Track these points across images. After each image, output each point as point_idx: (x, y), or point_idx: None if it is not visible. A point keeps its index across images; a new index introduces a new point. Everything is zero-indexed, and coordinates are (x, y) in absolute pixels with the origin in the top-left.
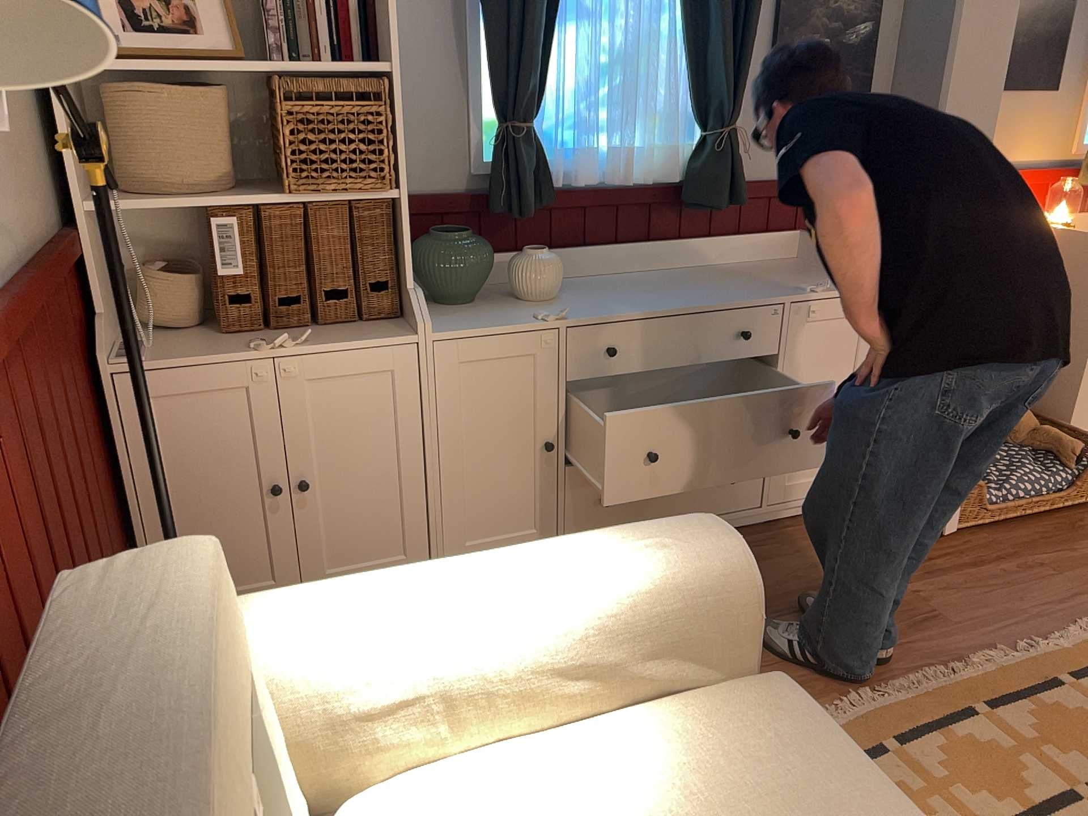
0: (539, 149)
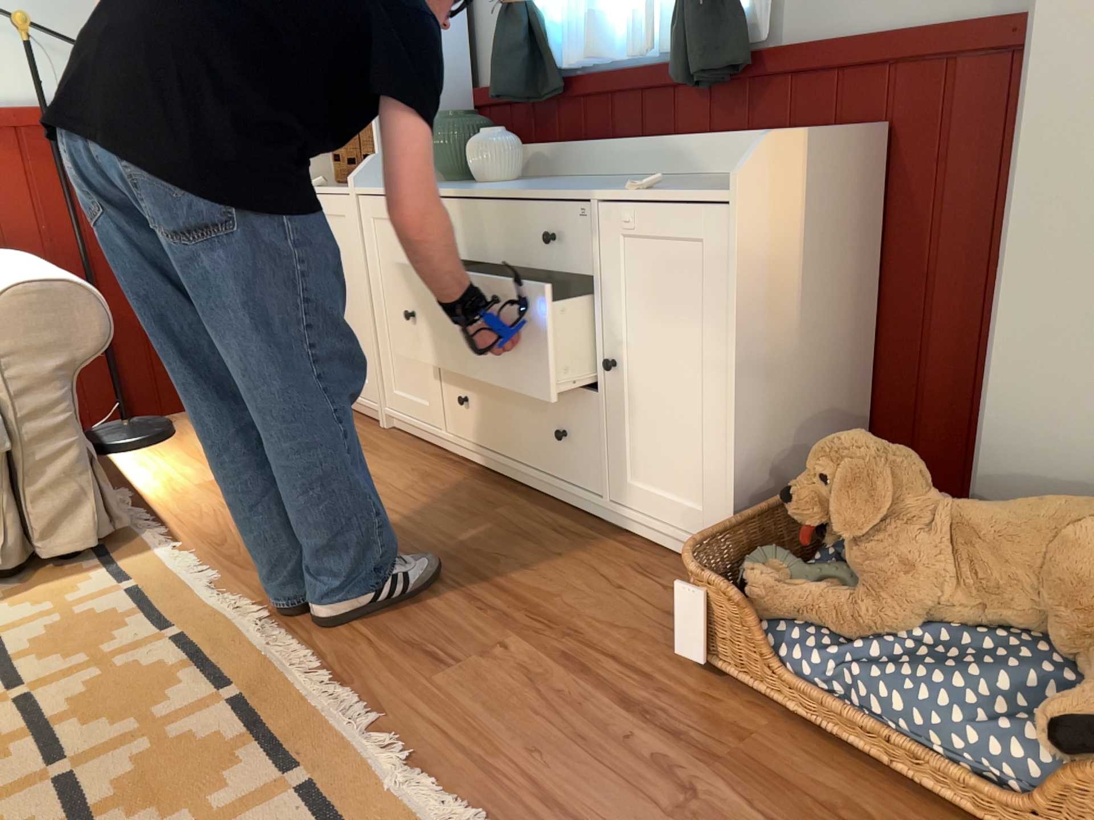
0: (532, 29)
